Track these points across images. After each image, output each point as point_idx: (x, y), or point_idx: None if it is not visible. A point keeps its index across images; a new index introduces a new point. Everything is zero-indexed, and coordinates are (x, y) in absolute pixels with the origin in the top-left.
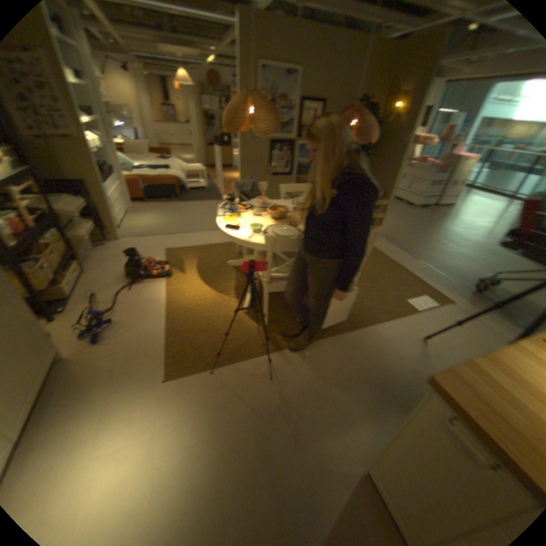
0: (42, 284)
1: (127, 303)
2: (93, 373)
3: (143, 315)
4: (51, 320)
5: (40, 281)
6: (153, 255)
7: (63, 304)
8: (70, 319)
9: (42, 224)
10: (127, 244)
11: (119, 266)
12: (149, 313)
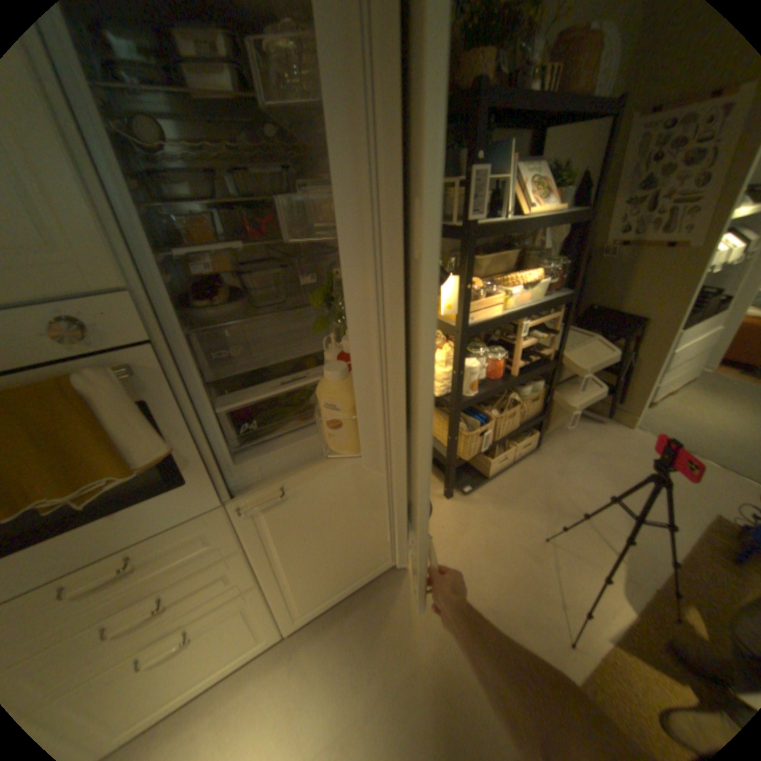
0: (473, 450)
1: (548, 567)
2: (406, 640)
3: (548, 626)
4: (451, 495)
5: (473, 447)
6: (681, 505)
7: (480, 482)
8: (467, 513)
9: (535, 371)
10: (645, 444)
11: (596, 478)
12: (561, 636)
